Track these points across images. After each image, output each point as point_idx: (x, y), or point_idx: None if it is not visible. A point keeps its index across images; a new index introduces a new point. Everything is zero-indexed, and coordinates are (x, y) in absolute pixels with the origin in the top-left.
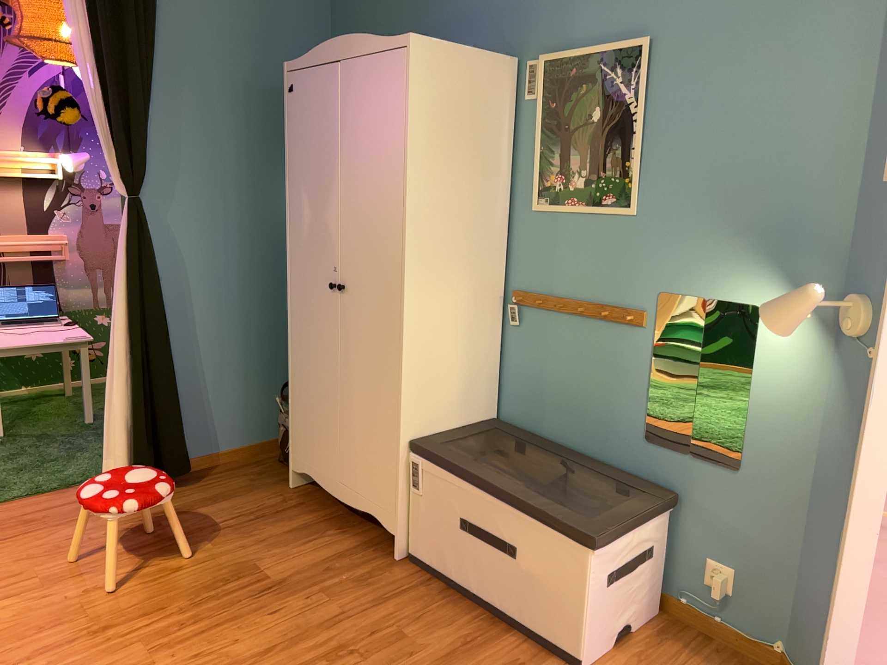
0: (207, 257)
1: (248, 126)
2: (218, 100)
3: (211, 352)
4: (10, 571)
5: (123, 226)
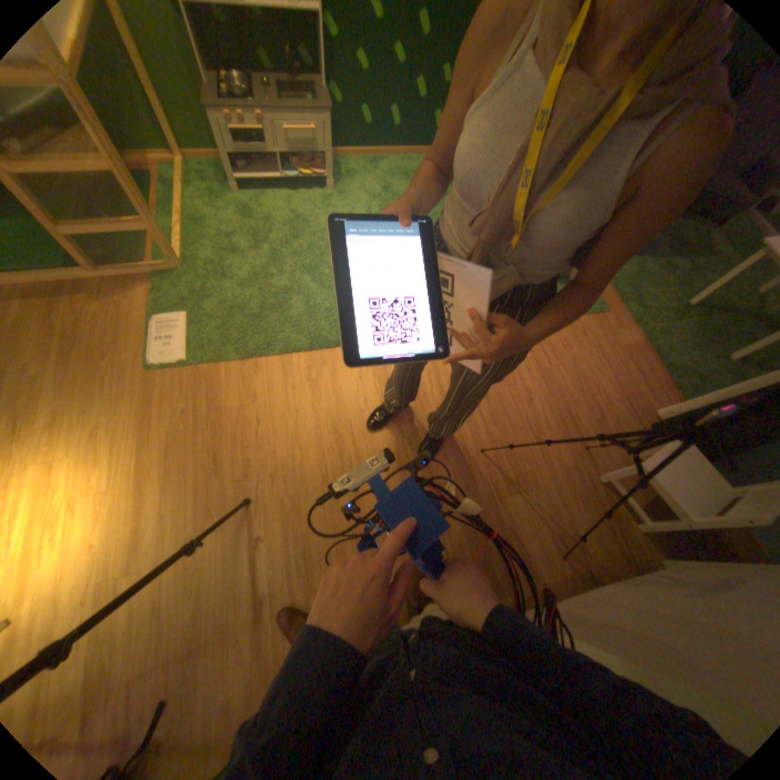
0: None
1: None
2: None
3: None
4: (559, 358)
5: None
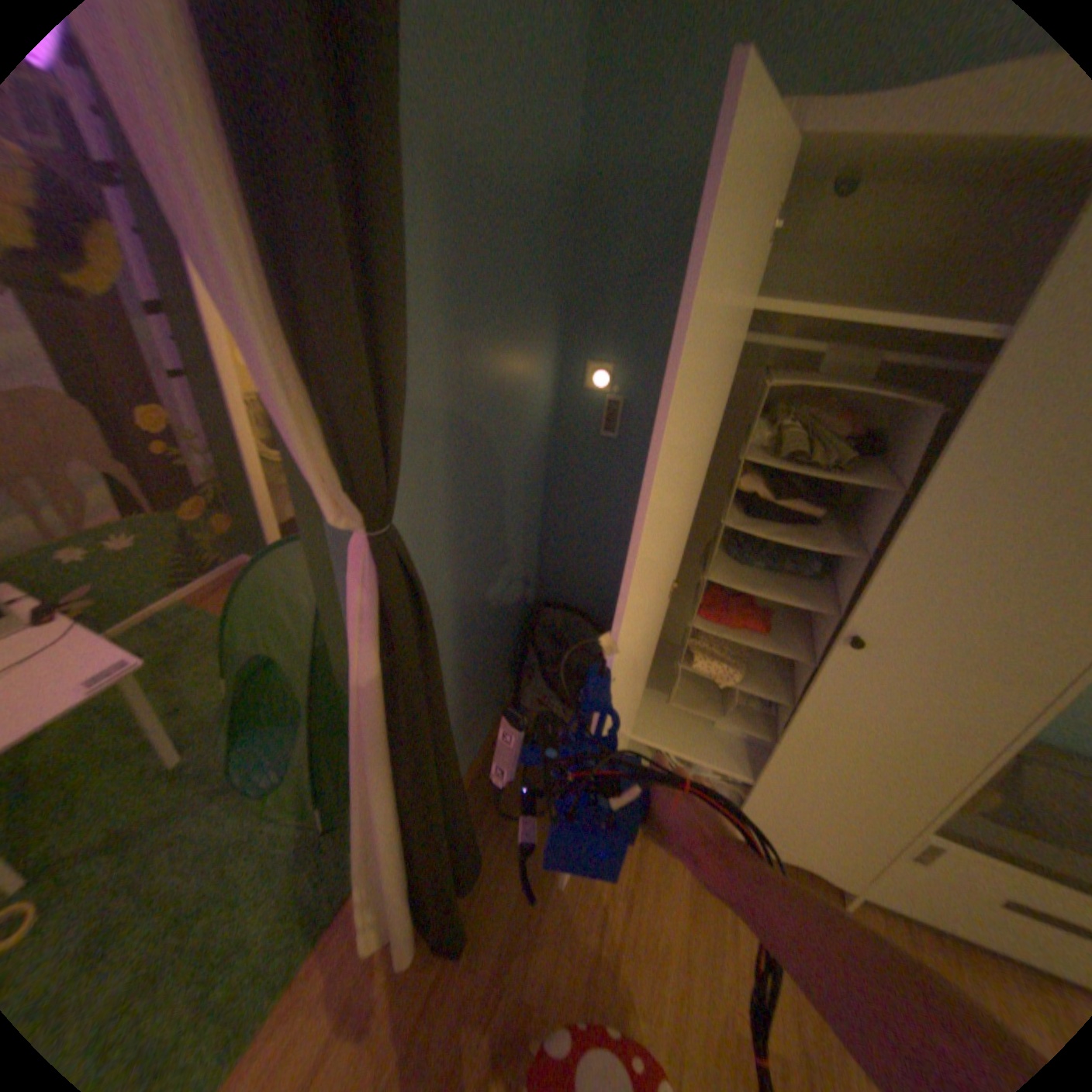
0: (454, 548)
1: (500, 248)
2: (463, 175)
3: (459, 680)
4: None
5: (369, 608)
